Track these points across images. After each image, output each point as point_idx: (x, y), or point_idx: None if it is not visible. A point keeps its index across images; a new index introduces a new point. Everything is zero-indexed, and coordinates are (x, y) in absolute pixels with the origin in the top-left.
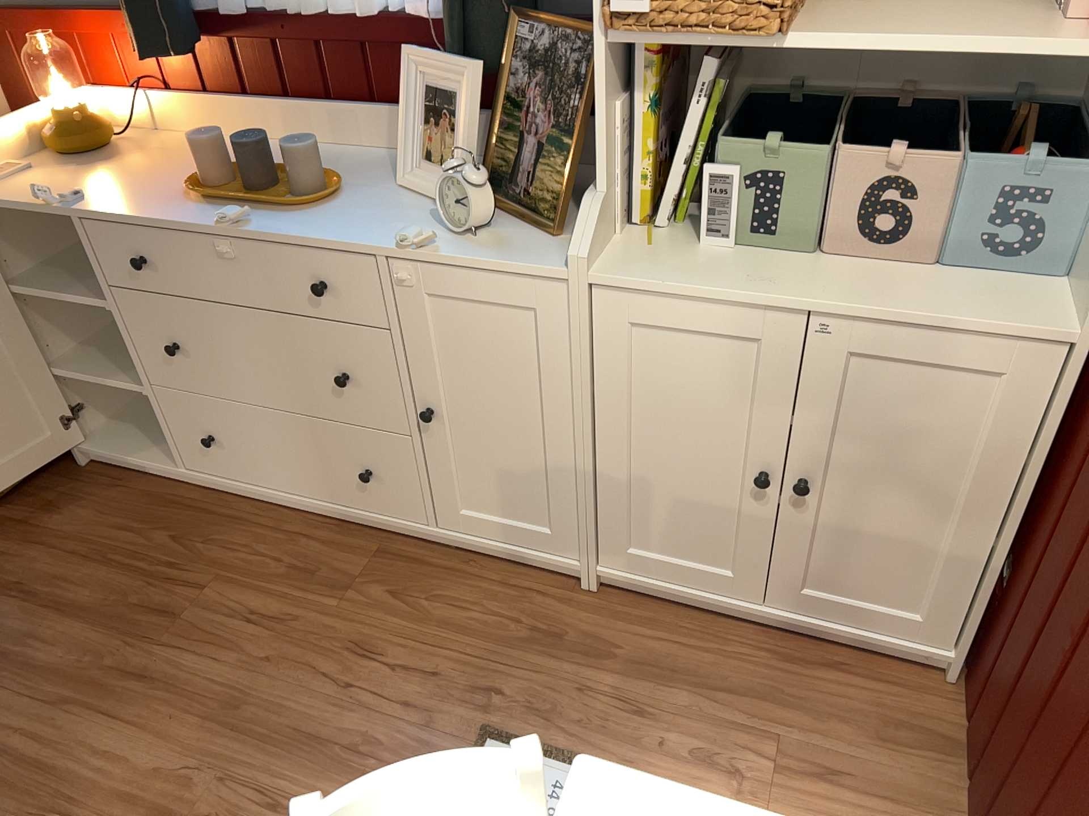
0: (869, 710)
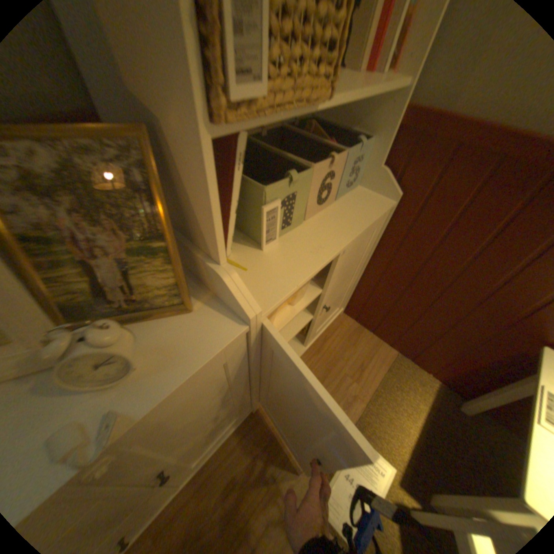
0: (346, 341)
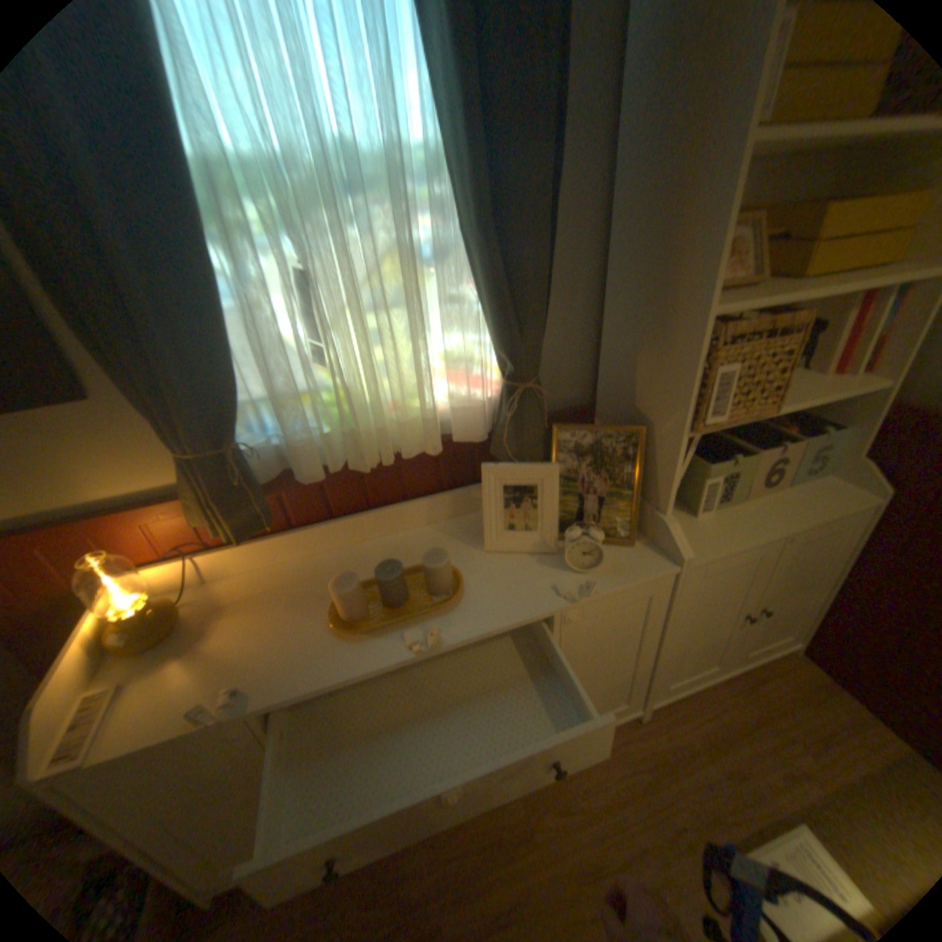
0: (803, 695)
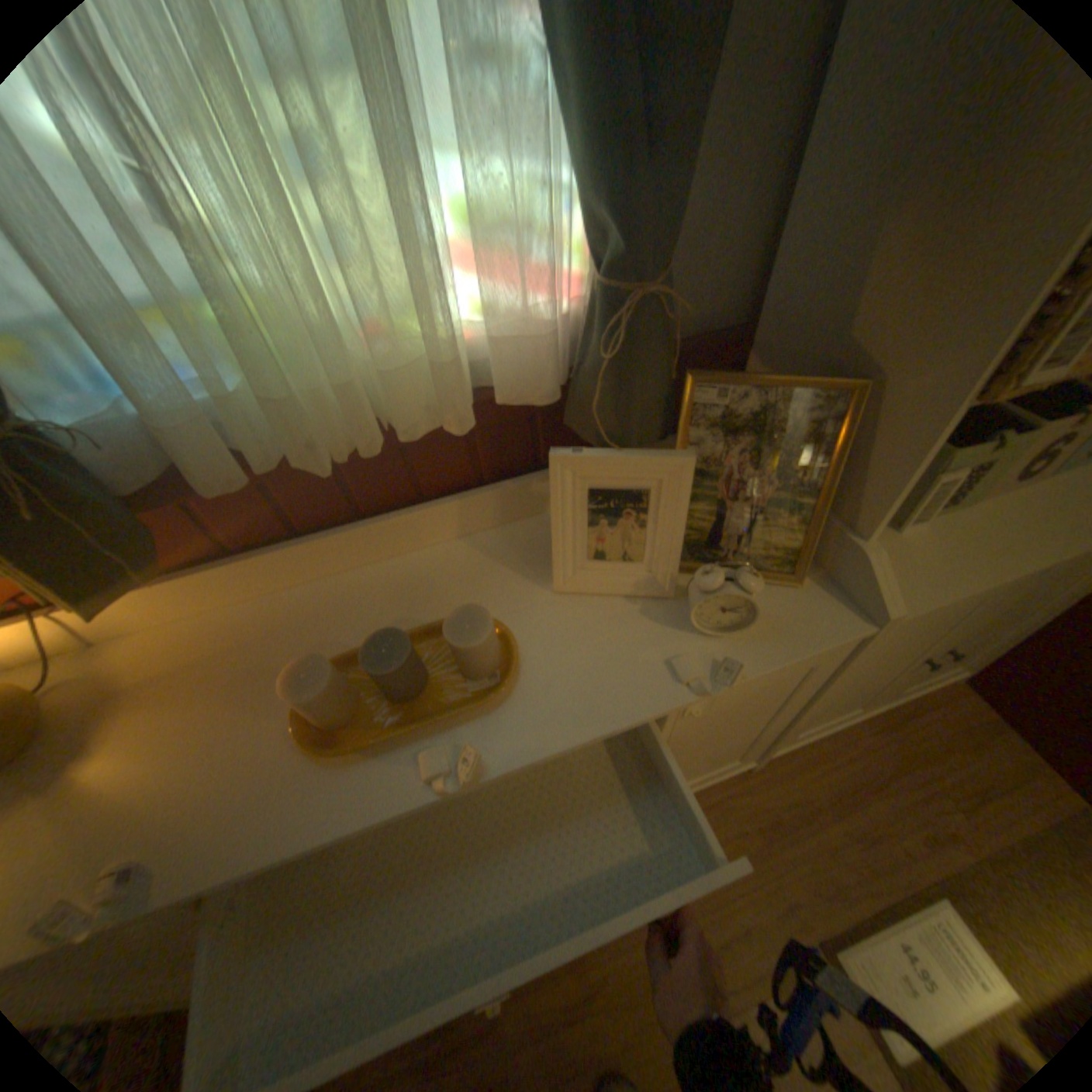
0: (959, 736)
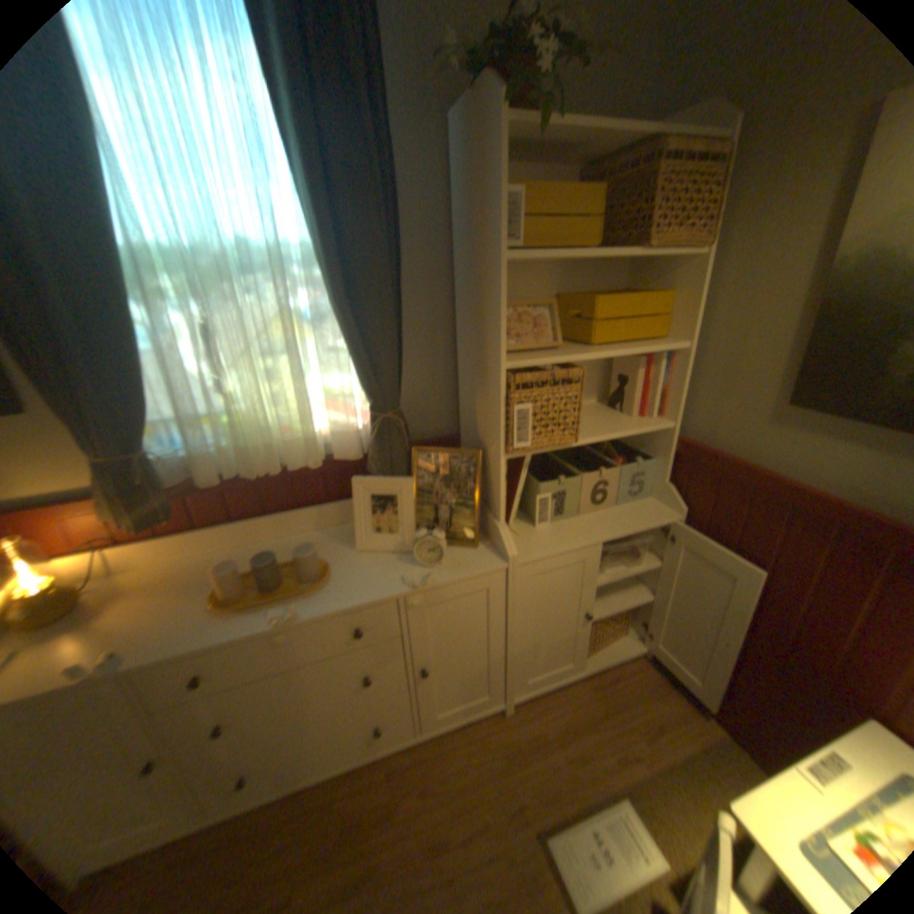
0: (647, 693)
